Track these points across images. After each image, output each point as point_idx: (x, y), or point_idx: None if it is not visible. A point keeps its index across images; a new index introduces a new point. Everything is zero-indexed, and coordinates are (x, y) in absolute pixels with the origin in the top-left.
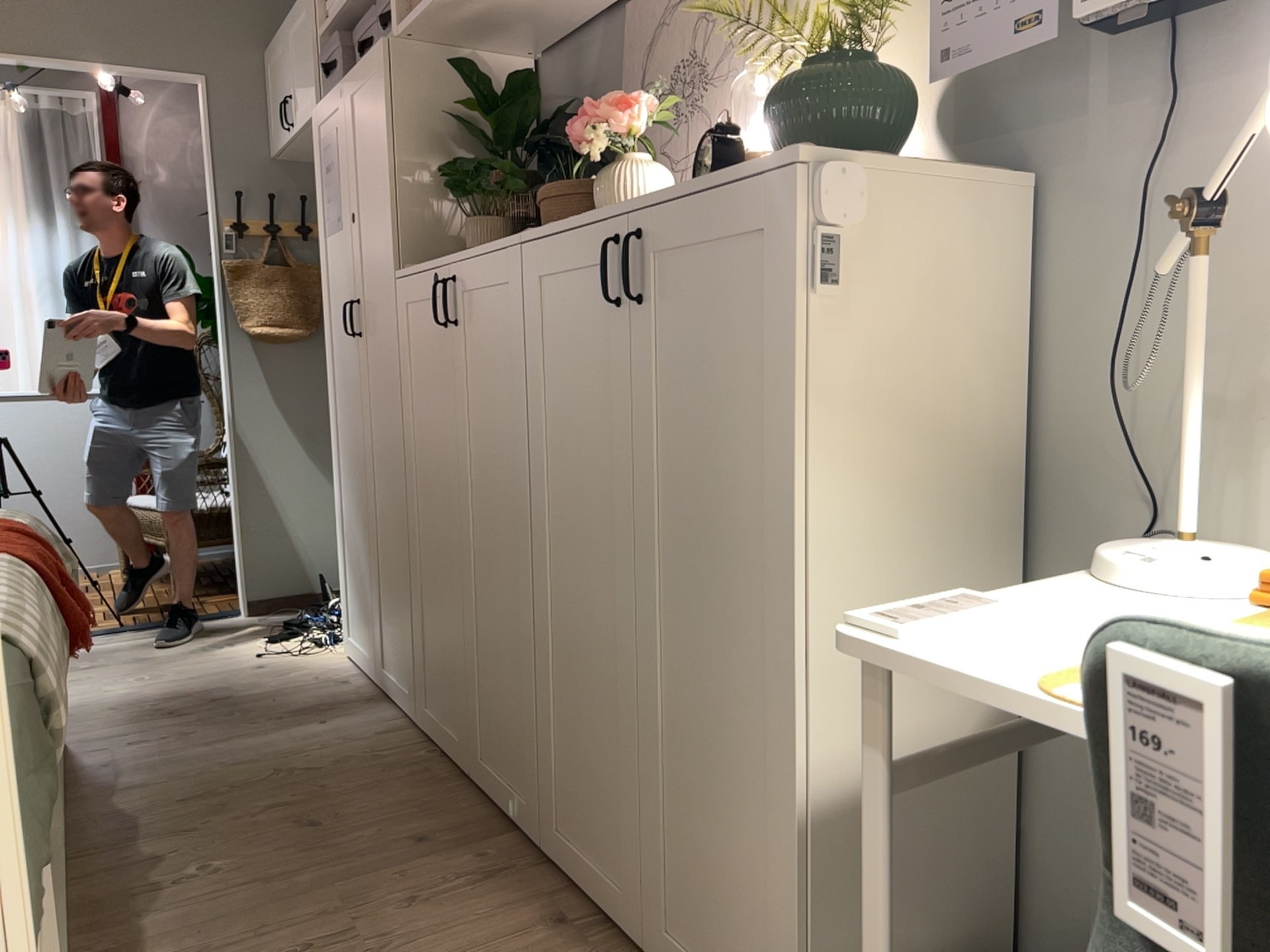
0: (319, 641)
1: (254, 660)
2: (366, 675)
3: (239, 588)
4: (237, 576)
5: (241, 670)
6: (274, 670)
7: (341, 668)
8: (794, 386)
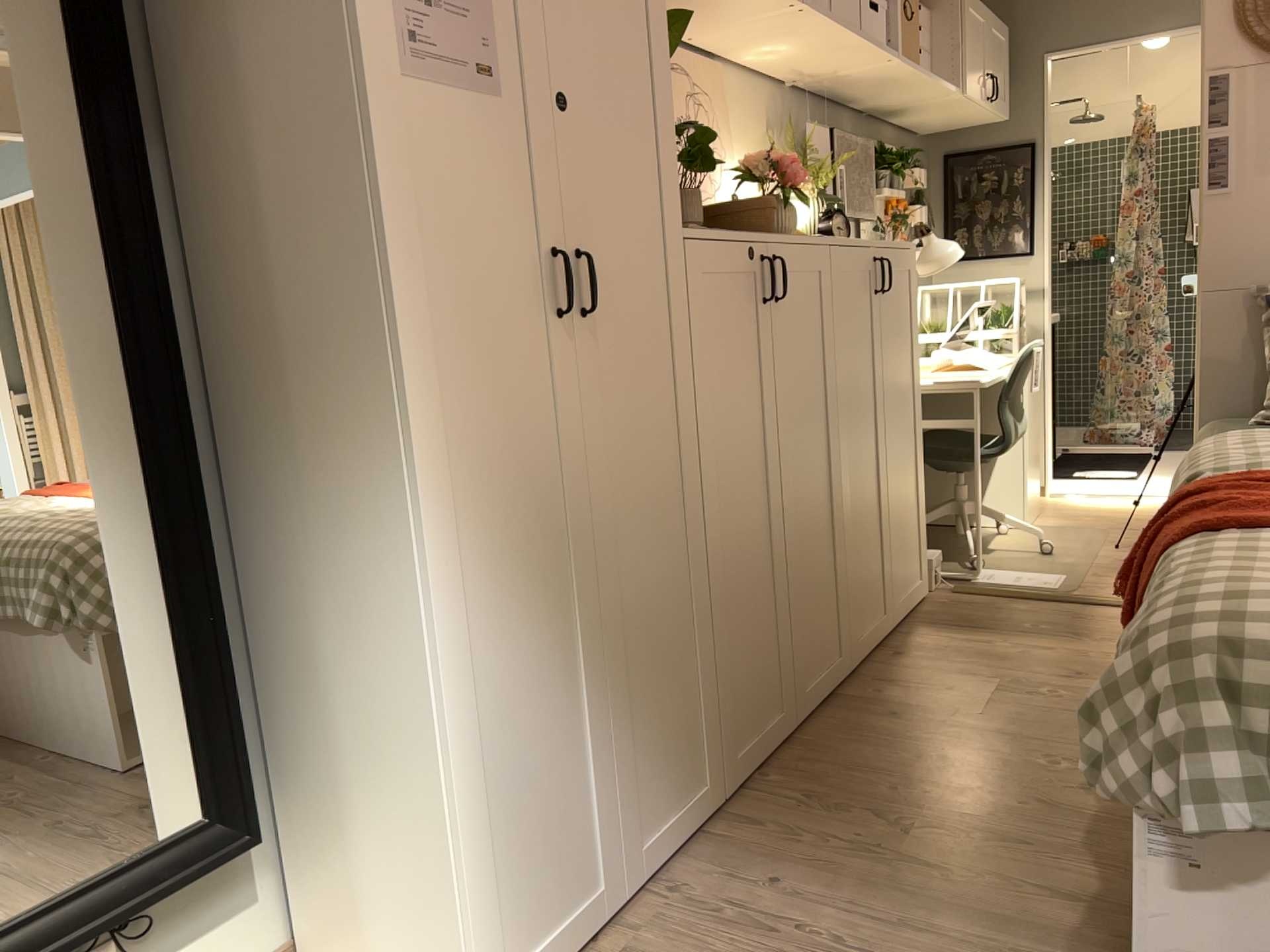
0: None
1: None
2: None
3: None
4: None
5: None
6: None
7: None
8: (913, 322)
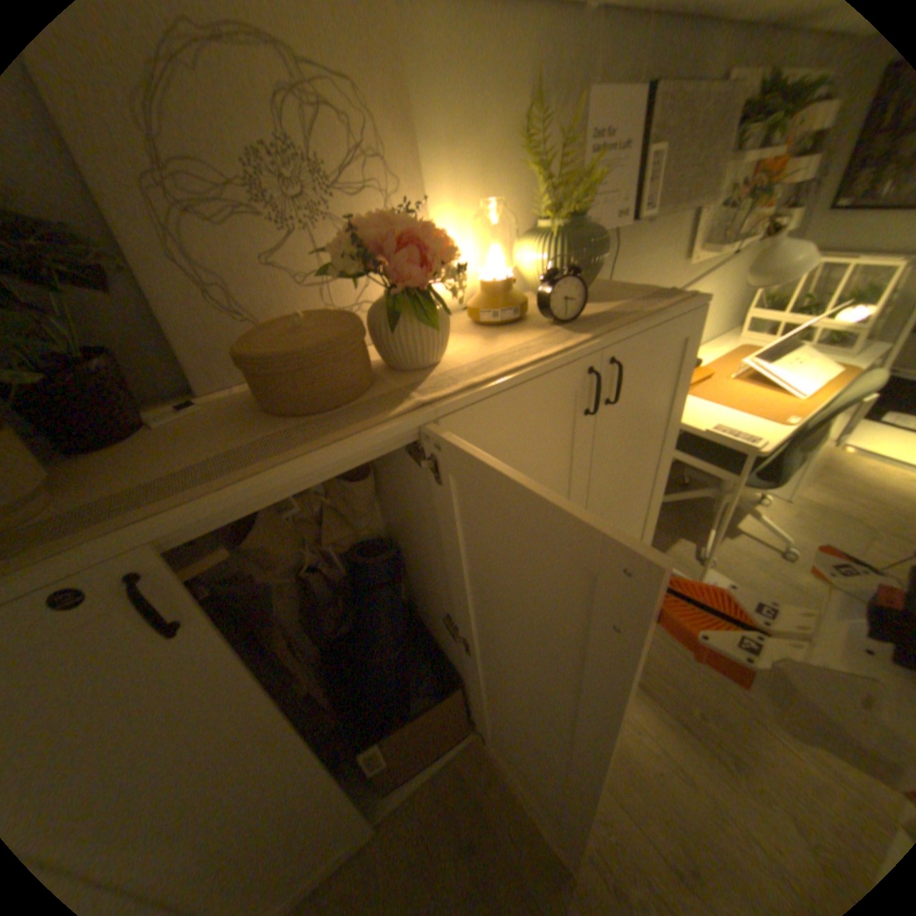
0: None
1: None
2: None
3: None
4: None
5: None
6: None
7: None
8: (684, 398)
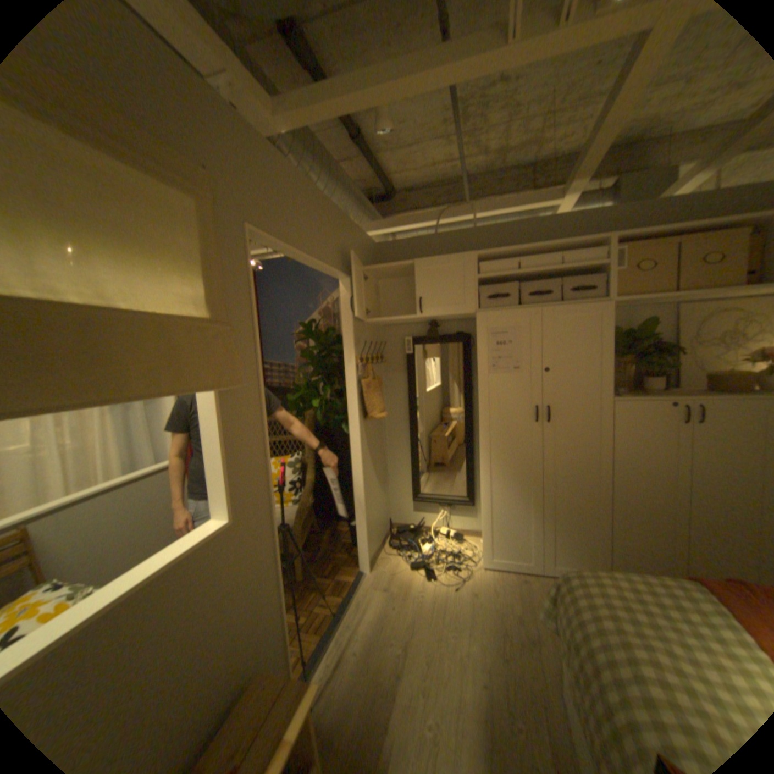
0: (449, 570)
1: (459, 595)
2: (519, 575)
3: (360, 561)
4: (359, 555)
5: (474, 604)
6: (484, 594)
7: (501, 577)
8: None
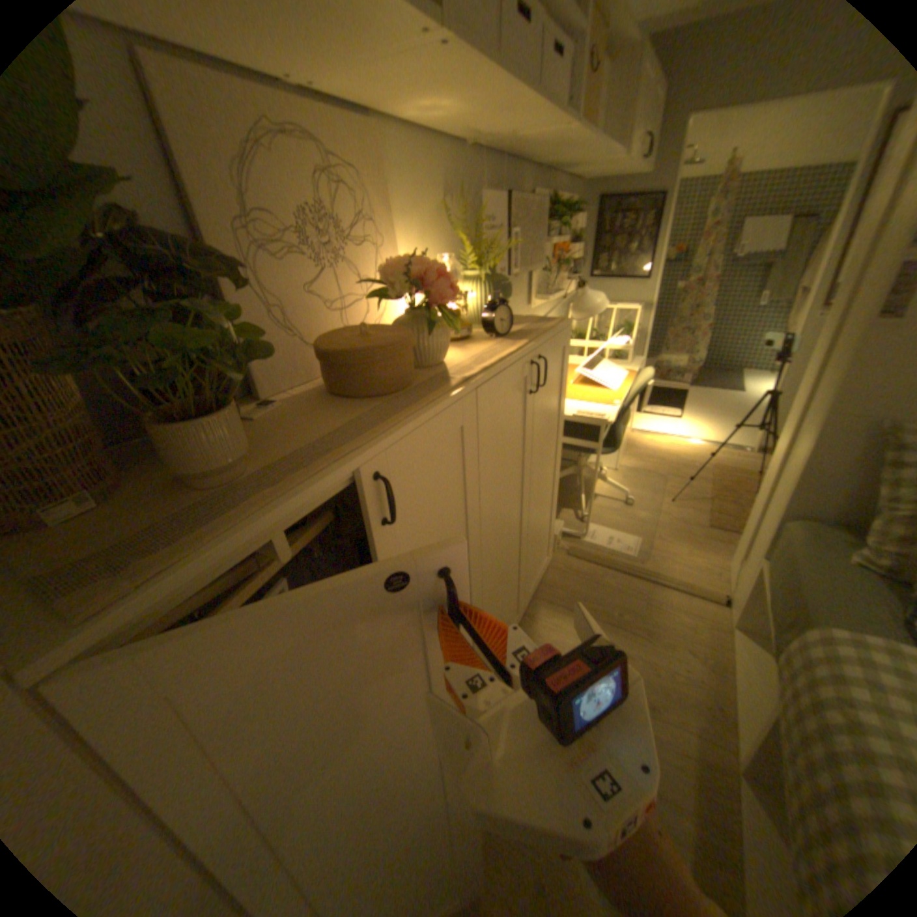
0: None
1: None
2: None
3: None
4: None
5: None
6: None
7: None
8: (565, 388)
